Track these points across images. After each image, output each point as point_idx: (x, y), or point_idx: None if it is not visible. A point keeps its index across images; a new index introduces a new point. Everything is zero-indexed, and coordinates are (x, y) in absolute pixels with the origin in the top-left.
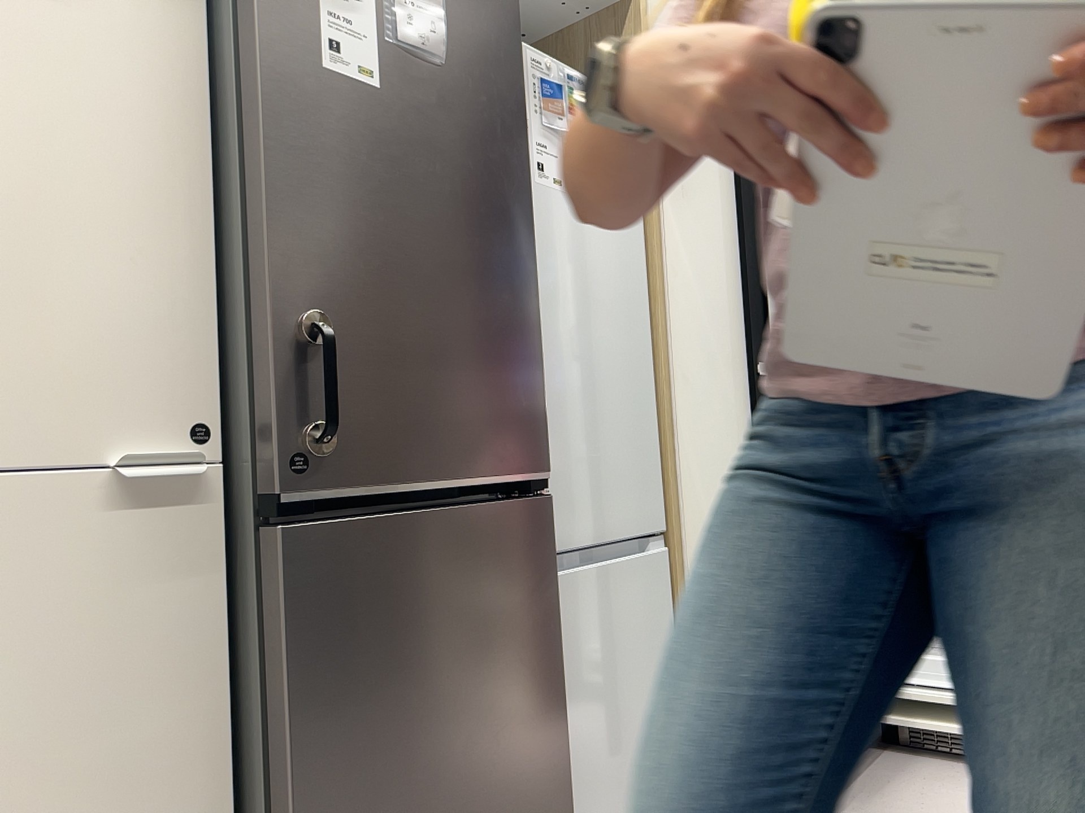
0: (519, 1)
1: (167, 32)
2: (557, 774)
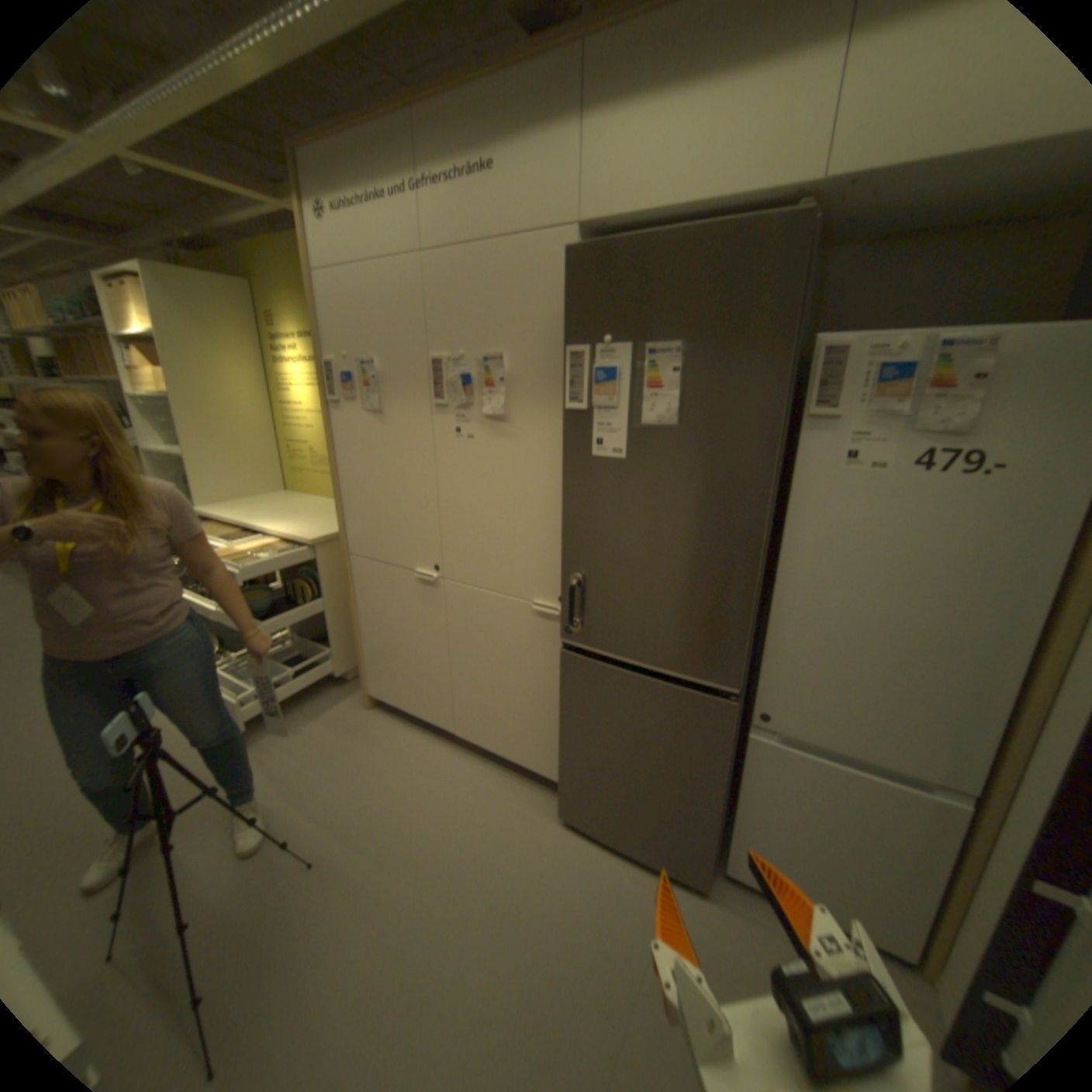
0: (795, 330)
1: (558, 437)
2: (709, 830)
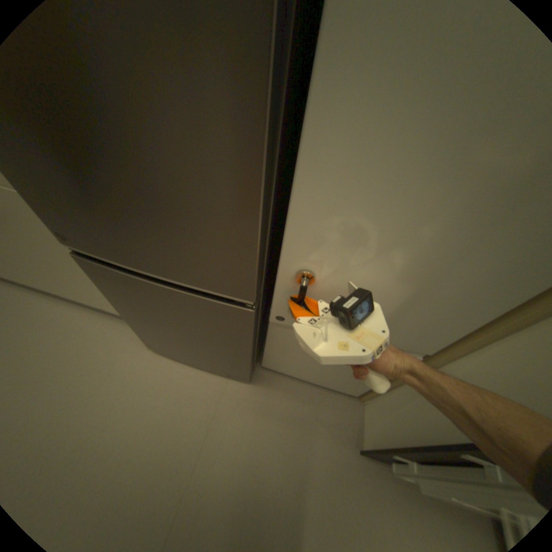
0: None
1: None
2: (244, 362)
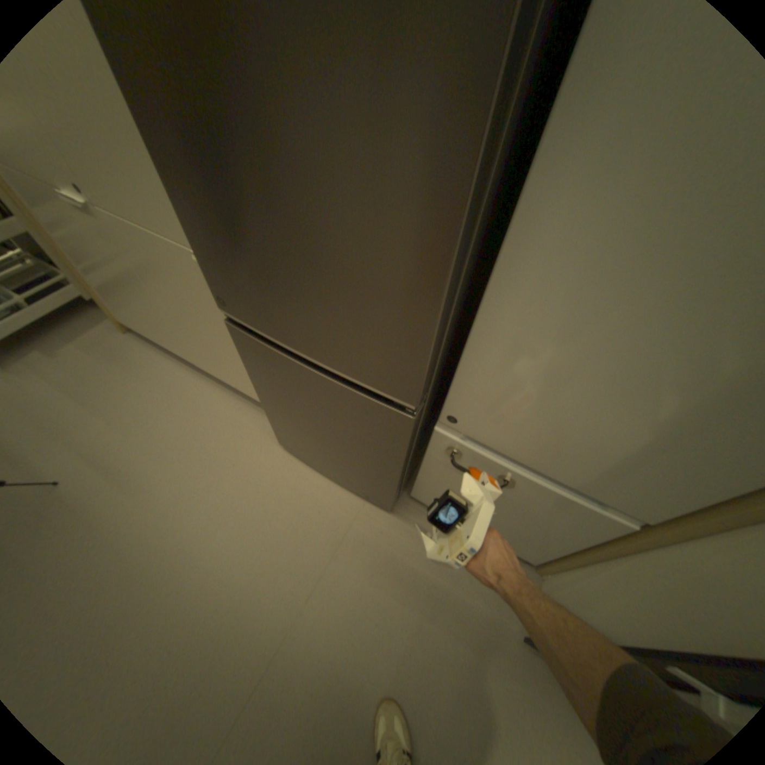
0: None
1: None
2: (390, 483)
